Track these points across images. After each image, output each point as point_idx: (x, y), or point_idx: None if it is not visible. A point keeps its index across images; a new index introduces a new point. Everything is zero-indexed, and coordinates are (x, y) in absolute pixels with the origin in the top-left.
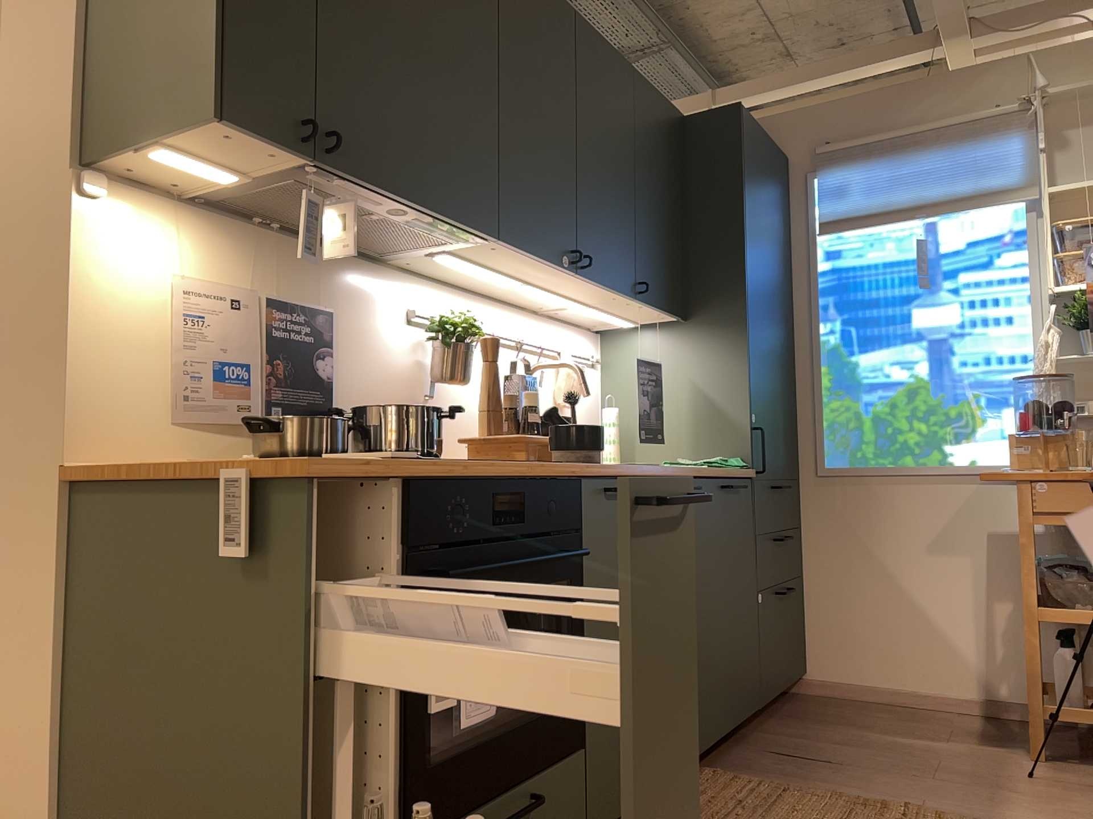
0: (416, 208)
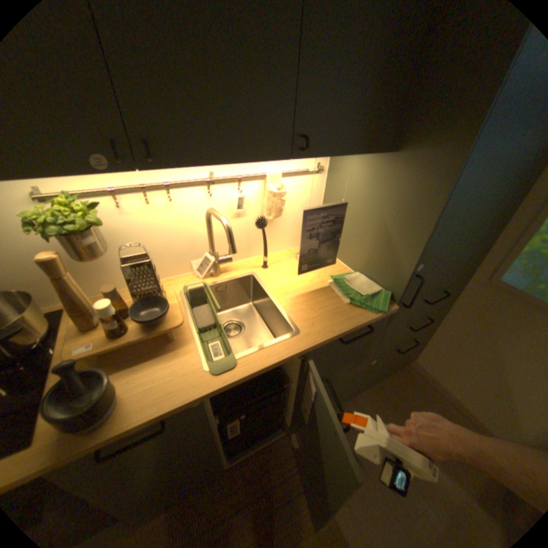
0: None
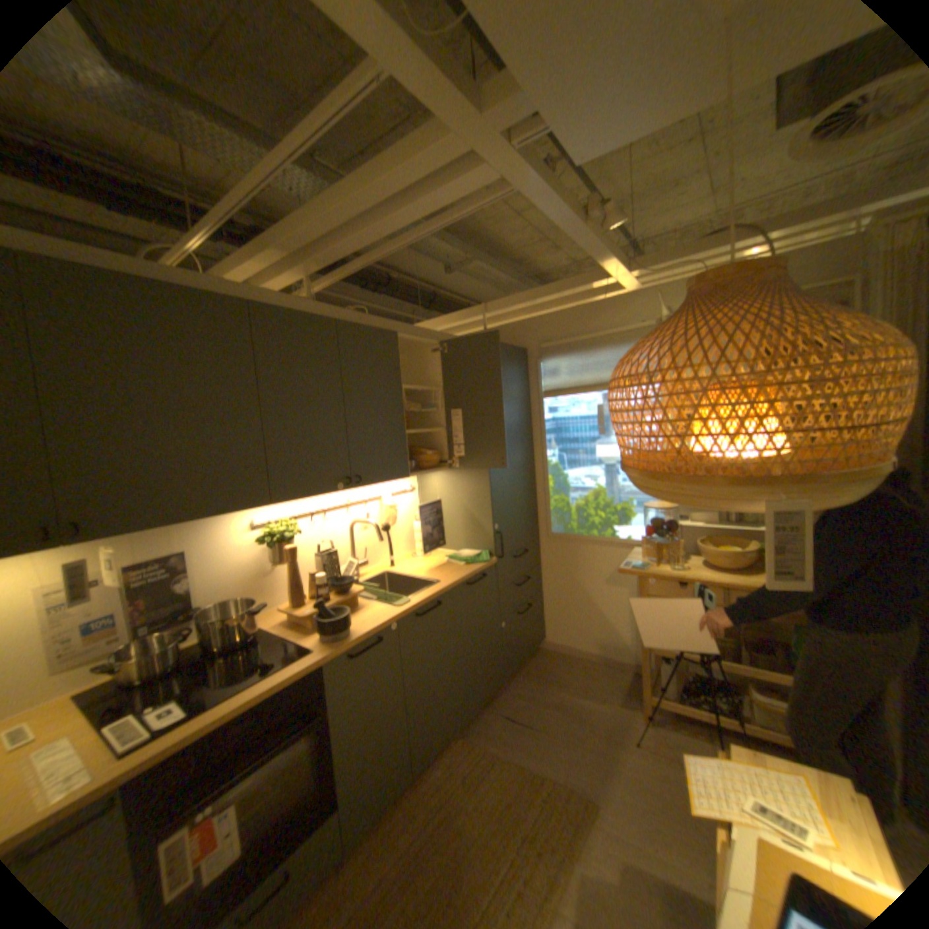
0: (187, 521)
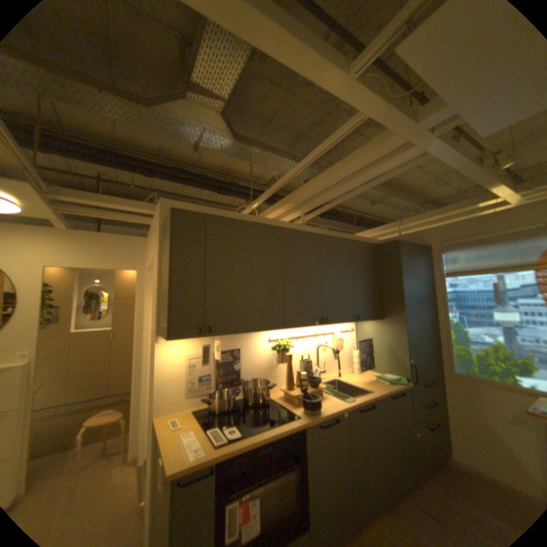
0: (248, 333)
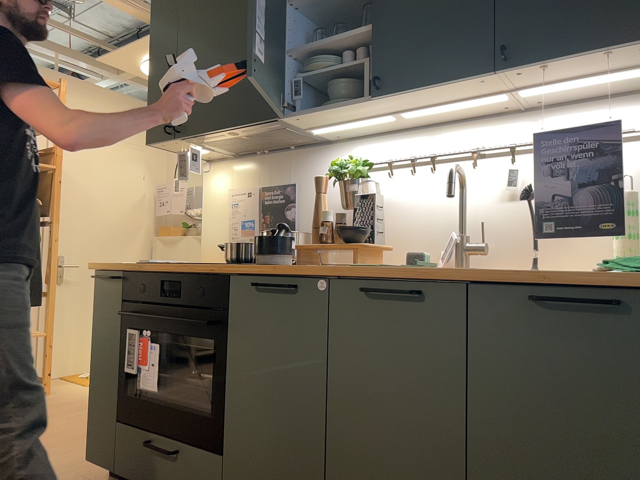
0: (227, 130)
